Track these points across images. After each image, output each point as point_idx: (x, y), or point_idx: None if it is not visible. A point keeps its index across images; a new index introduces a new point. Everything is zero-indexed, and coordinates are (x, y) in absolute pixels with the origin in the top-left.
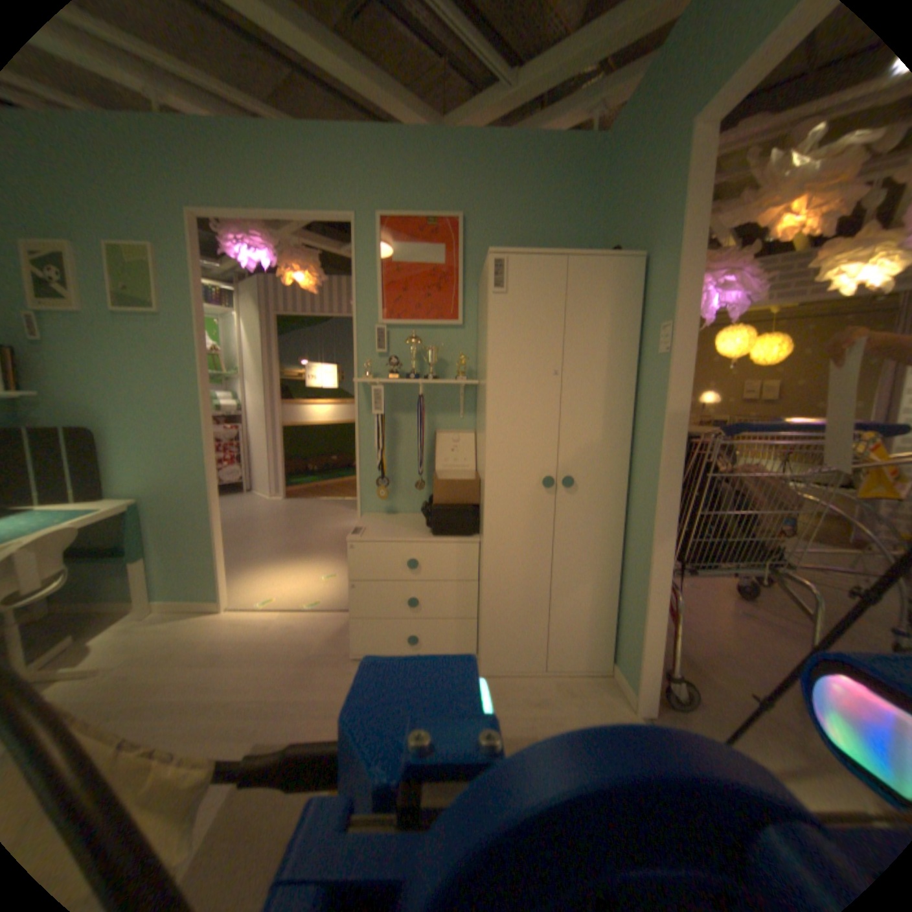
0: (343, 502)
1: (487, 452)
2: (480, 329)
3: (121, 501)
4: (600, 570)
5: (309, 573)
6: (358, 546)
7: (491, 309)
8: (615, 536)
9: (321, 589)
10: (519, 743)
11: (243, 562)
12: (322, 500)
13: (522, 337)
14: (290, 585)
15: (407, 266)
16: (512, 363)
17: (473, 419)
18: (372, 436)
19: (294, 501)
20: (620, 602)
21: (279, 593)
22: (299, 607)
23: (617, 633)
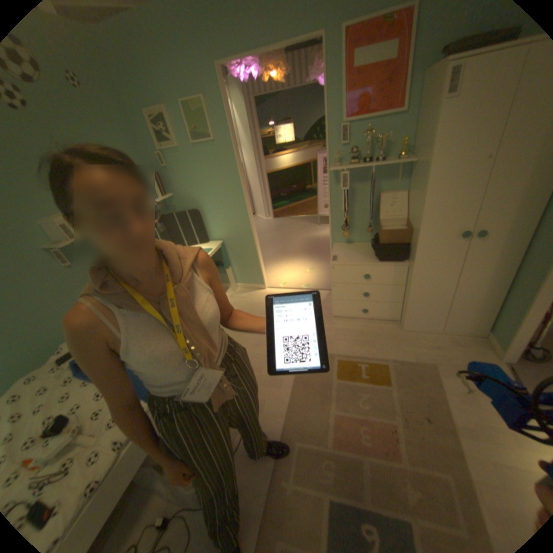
0: (306, 218)
1: (423, 217)
2: (422, 112)
3: (217, 242)
4: (494, 284)
5: (300, 267)
6: (336, 267)
7: (441, 113)
8: (512, 265)
9: (308, 276)
10: (427, 365)
11: (266, 260)
12: (293, 217)
13: (466, 131)
14: (292, 273)
15: (365, 68)
16: (452, 154)
17: (408, 181)
18: (338, 199)
19: (279, 219)
20: (504, 301)
21: (288, 278)
22: (300, 286)
23: (497, 317)
